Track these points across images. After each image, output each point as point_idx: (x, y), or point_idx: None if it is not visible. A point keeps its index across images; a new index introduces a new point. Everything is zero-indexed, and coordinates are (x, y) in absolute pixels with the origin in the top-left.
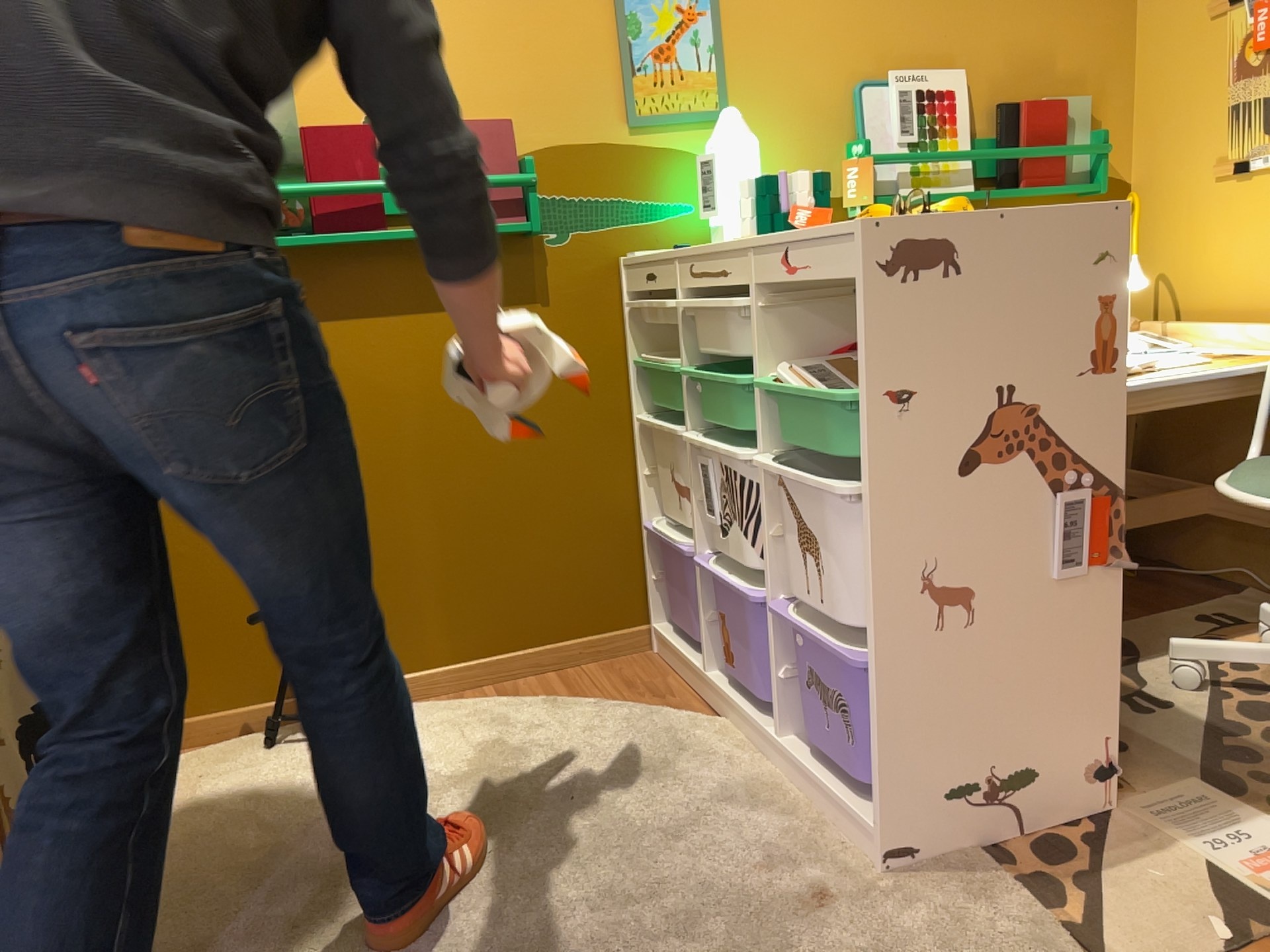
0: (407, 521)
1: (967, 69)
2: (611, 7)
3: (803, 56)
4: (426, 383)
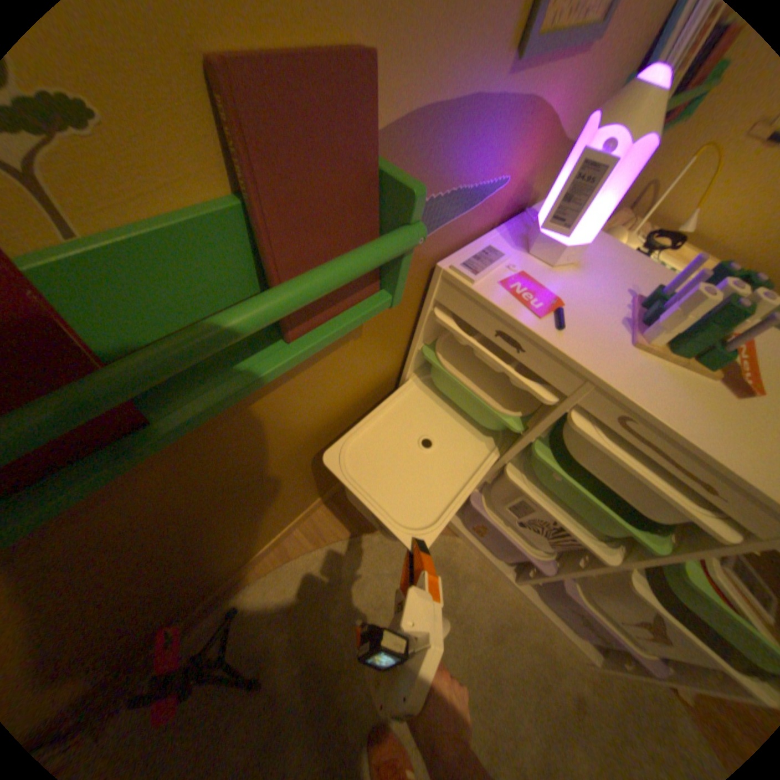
0: (235, 532)
1: None
2: None
3: None
4: (237, 467)
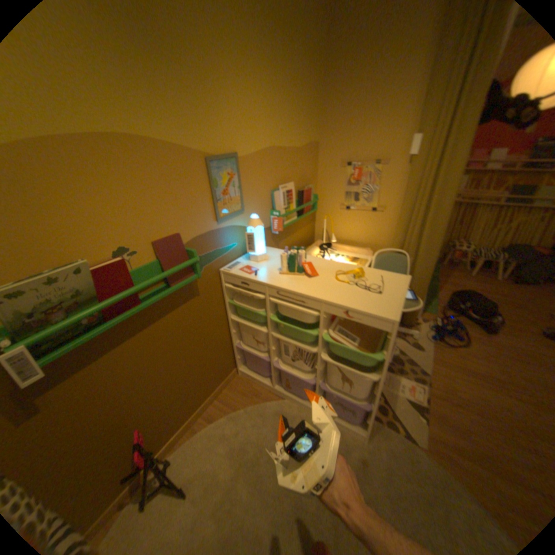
0: (165, 394)
1: (293, 180)
2: (208, 176)
3: (260, 184)
4: (163, 346)
